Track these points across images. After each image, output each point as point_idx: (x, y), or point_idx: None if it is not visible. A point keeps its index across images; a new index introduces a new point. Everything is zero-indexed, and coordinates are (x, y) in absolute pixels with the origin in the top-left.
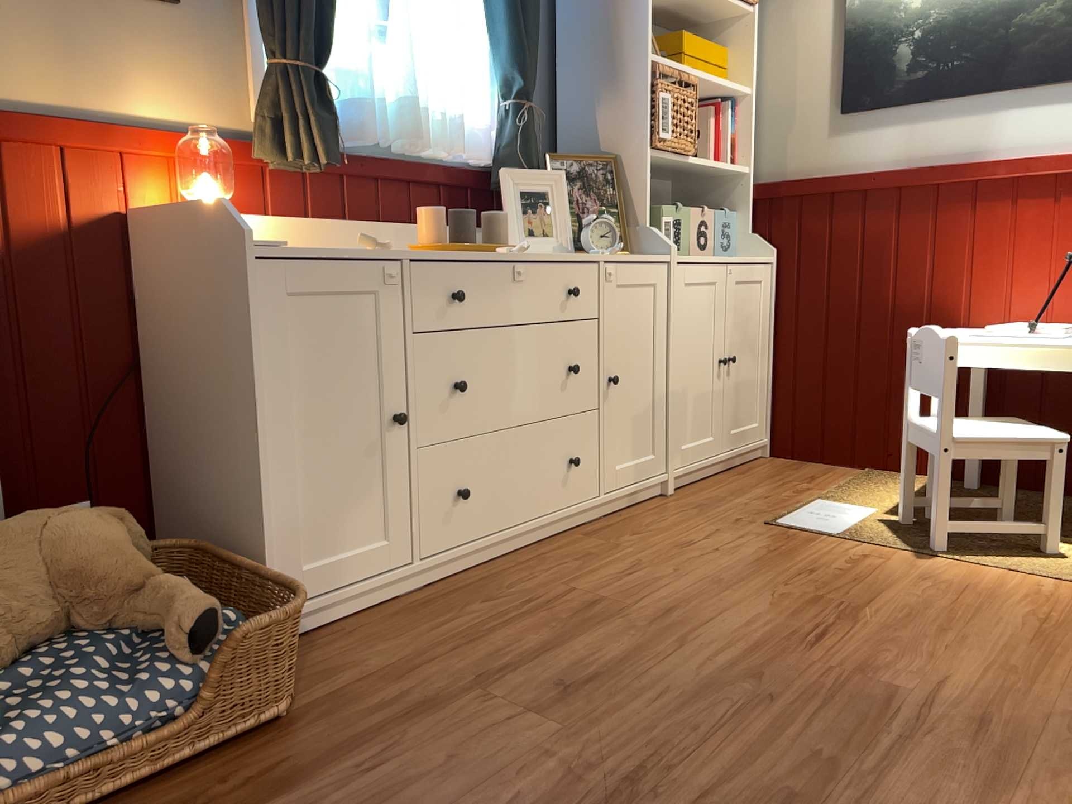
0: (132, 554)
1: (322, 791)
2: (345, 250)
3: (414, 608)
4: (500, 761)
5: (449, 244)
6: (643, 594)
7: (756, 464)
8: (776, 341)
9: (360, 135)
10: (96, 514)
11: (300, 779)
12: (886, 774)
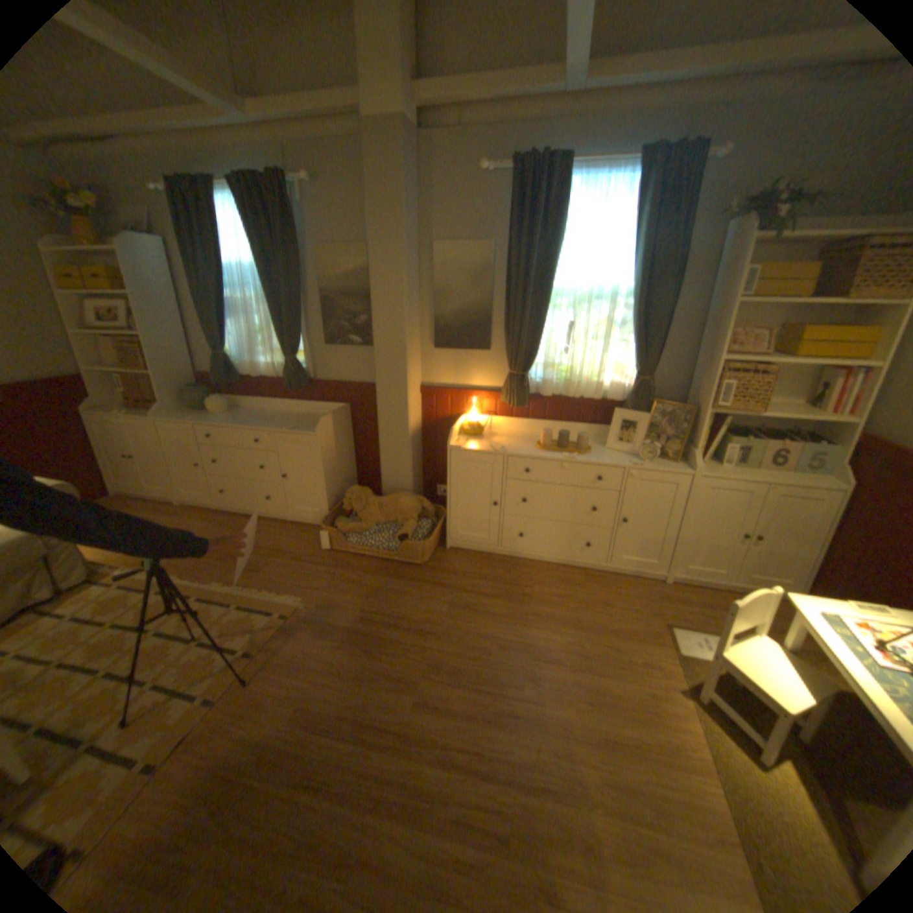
0: (416, 511)
1: (400, 585)
2: (489, 448)
3: (490, 561)
4: (426, 607)
5: (542, 448)
6: (545, 606)
7: None
8: (834, 543)
9: (543, 394)
10: (415, 499)
11: (403, 579)
12: (465, 690)
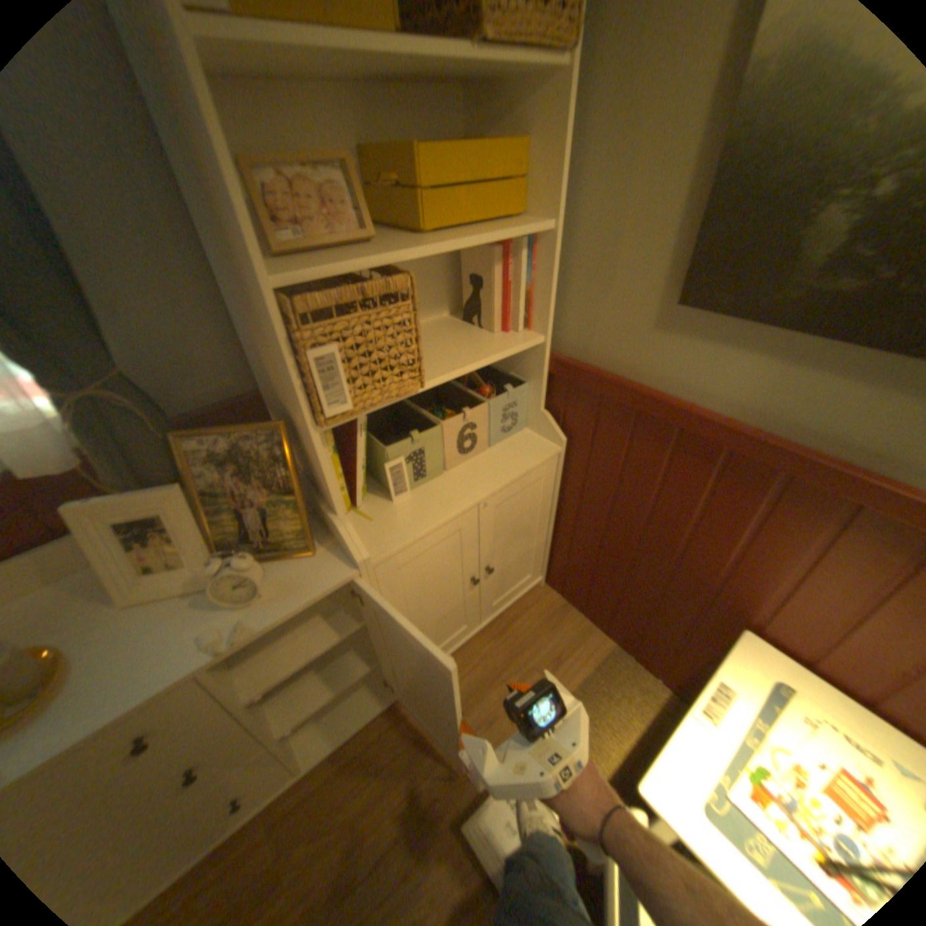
0: None
1: None
2: None
3: None
4: None
5: None
6: None
7: (523, 608)
8: (559, 515)
9: None
10: None
11: None
12: None
